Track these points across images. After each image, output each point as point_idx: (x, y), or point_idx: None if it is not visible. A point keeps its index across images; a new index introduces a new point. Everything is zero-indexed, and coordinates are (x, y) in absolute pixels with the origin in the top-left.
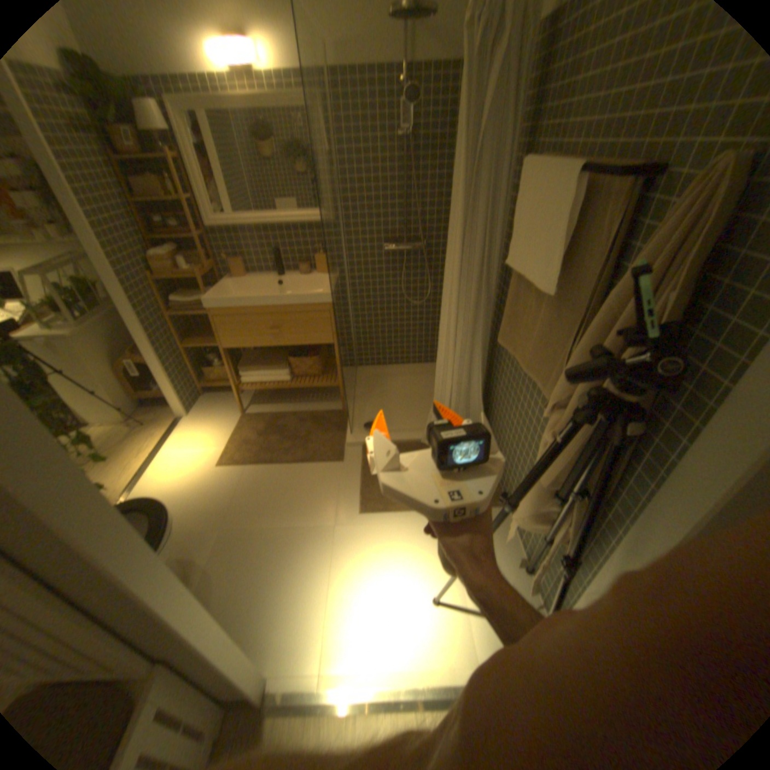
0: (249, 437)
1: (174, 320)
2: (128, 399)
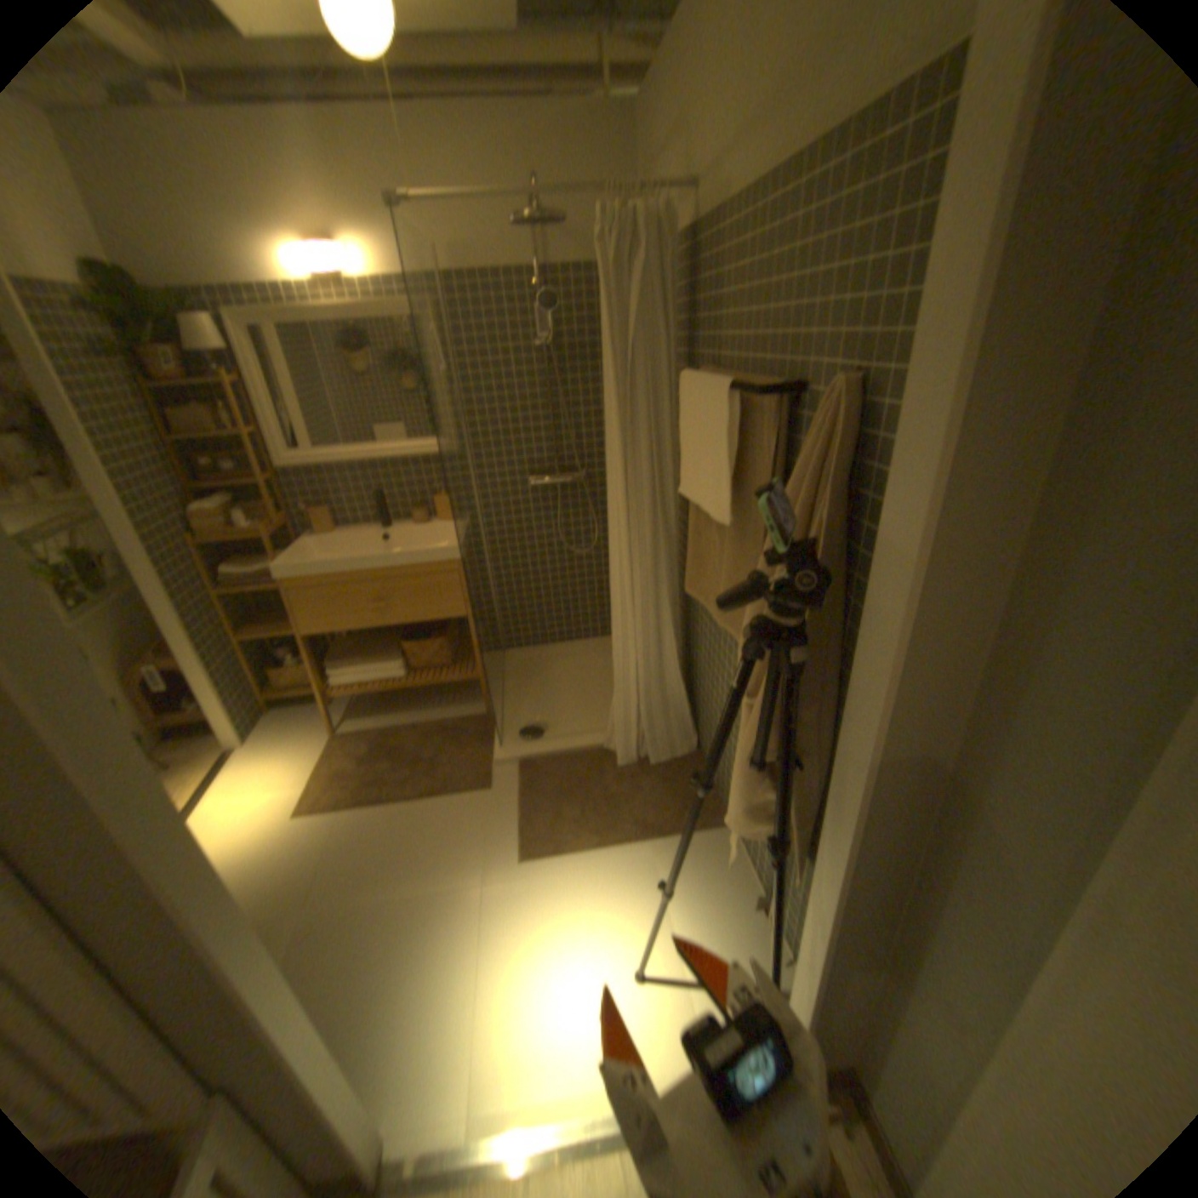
0: (341, 773)
1: (224, 605)
2: (143, 734)
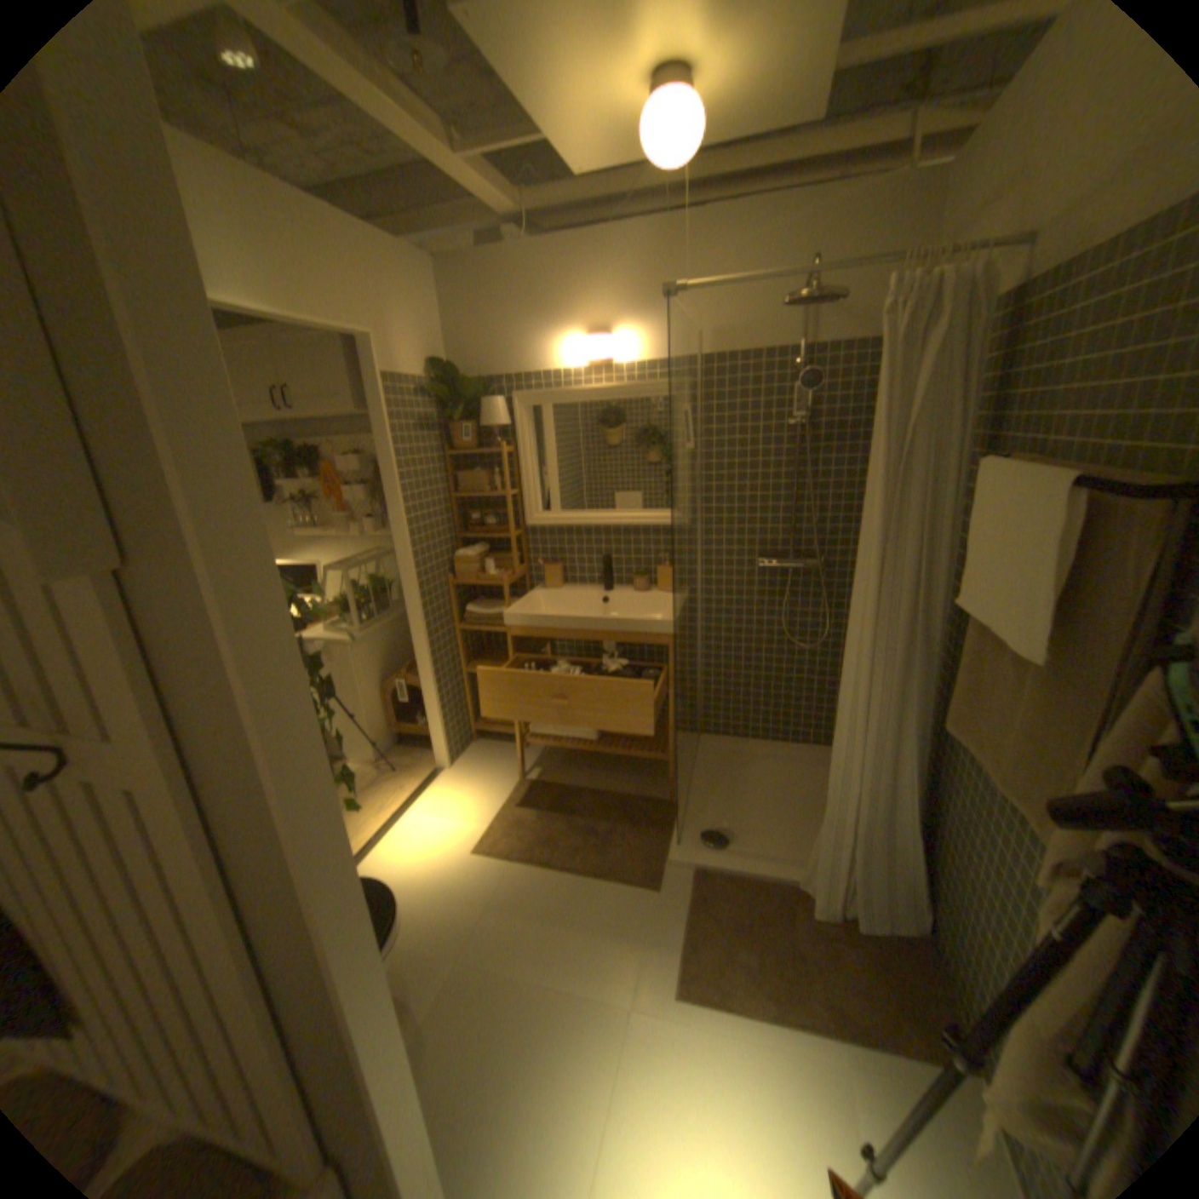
0: (523, 819)
1: (465, 637)
2: (387, 732)
